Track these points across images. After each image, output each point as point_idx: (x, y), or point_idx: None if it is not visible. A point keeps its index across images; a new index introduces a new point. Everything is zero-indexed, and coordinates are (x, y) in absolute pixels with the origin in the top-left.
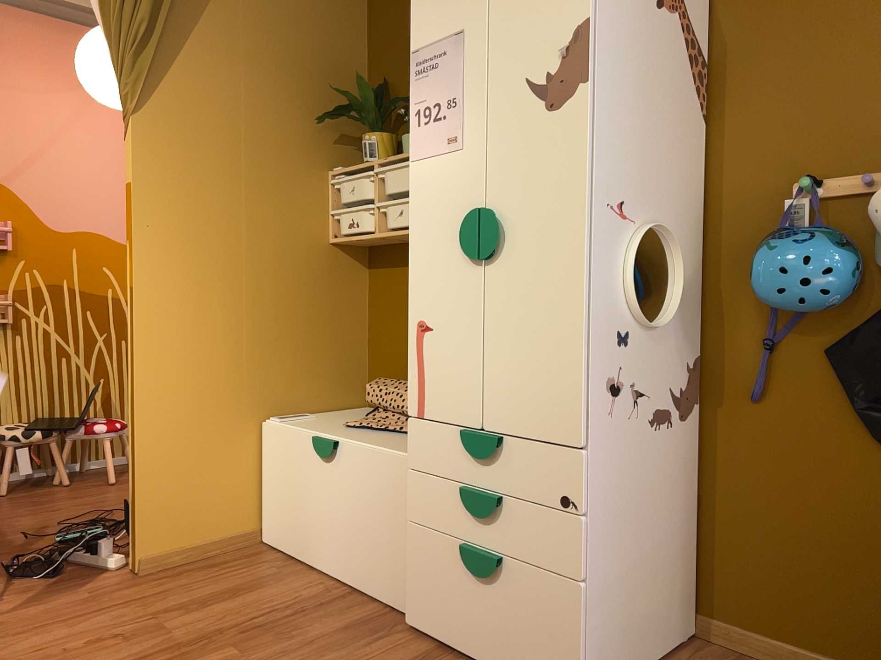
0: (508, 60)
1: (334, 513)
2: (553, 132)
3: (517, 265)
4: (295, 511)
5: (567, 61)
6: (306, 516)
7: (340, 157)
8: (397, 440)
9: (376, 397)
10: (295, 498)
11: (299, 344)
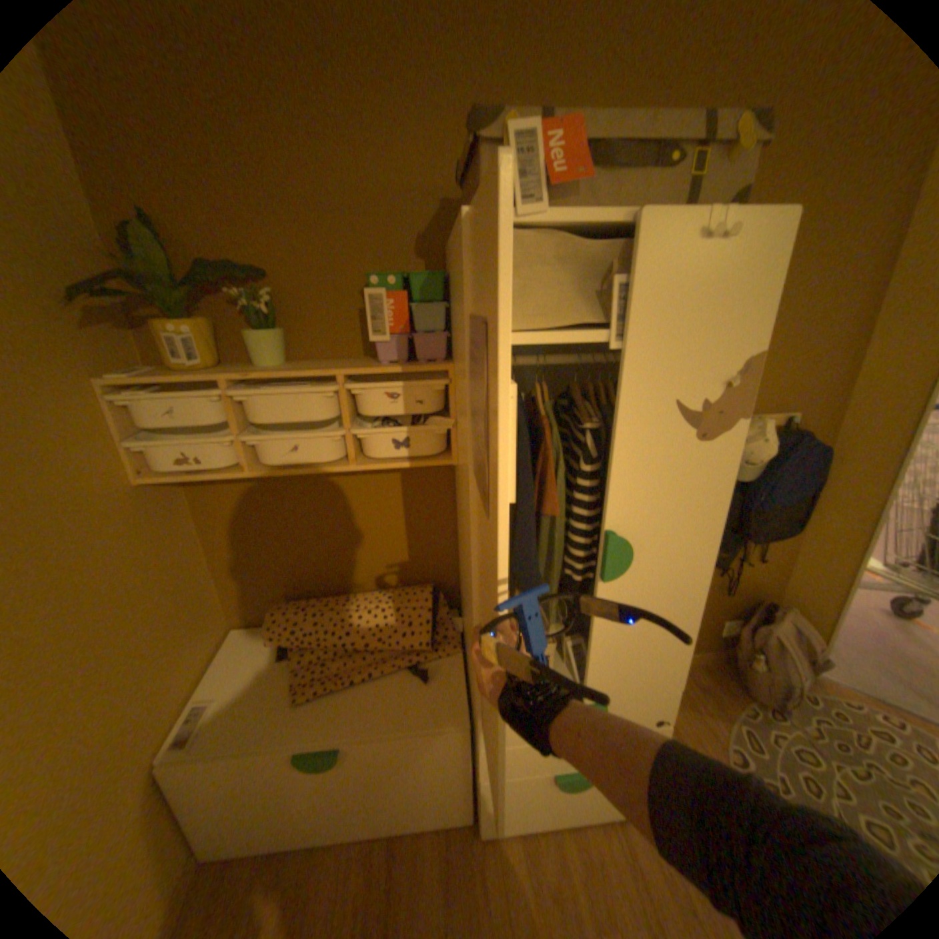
0: (653, 372)
1: (344, 800)
2: (700, 462)
3: (636, 579)
4: (266, 820)
5: (732, 392)
6: (289, 817)
7: (98, 347)
8: (393, 698)
9: (288, 640)
10: (262, 810)
11: (149, 638)
